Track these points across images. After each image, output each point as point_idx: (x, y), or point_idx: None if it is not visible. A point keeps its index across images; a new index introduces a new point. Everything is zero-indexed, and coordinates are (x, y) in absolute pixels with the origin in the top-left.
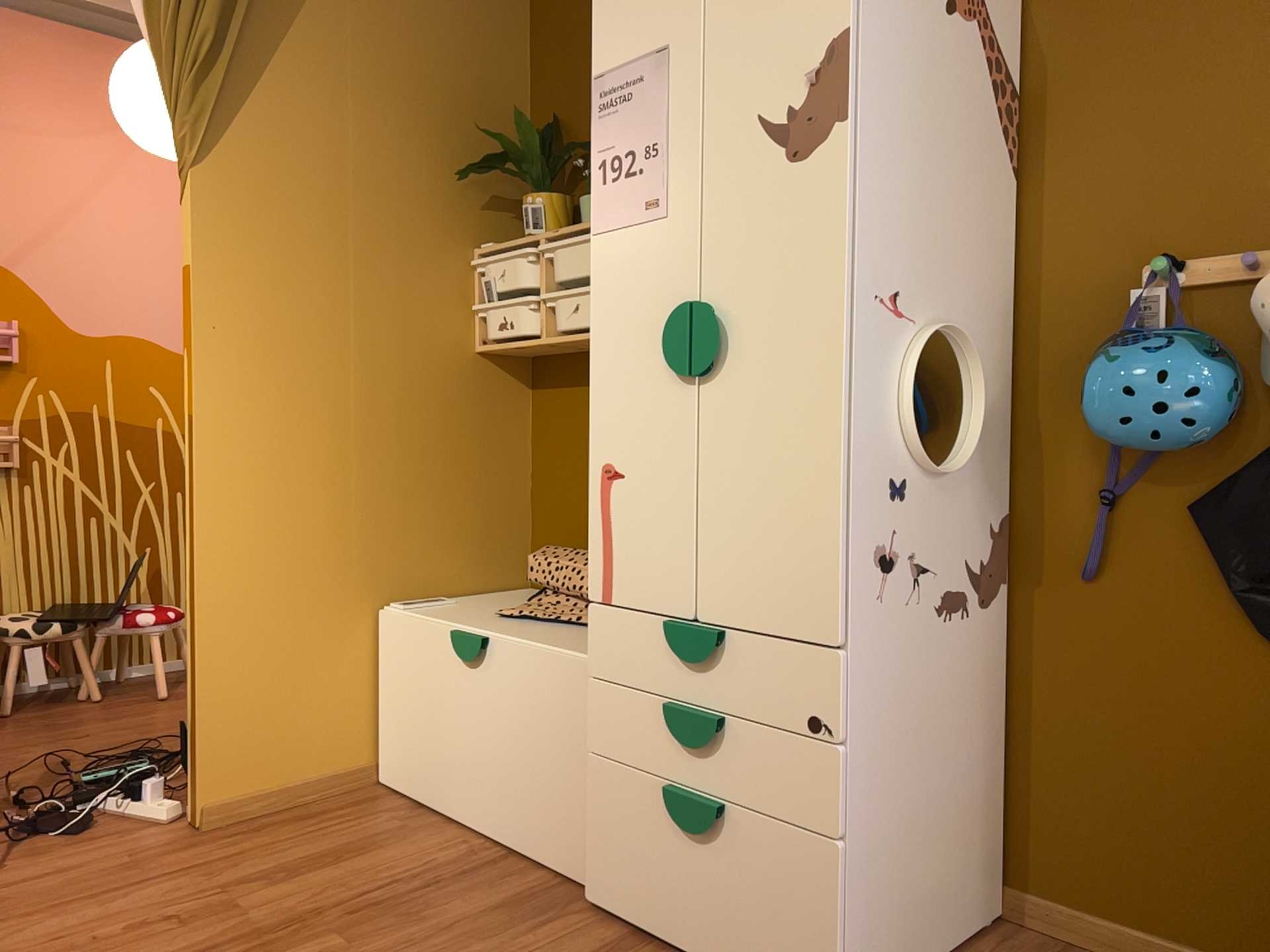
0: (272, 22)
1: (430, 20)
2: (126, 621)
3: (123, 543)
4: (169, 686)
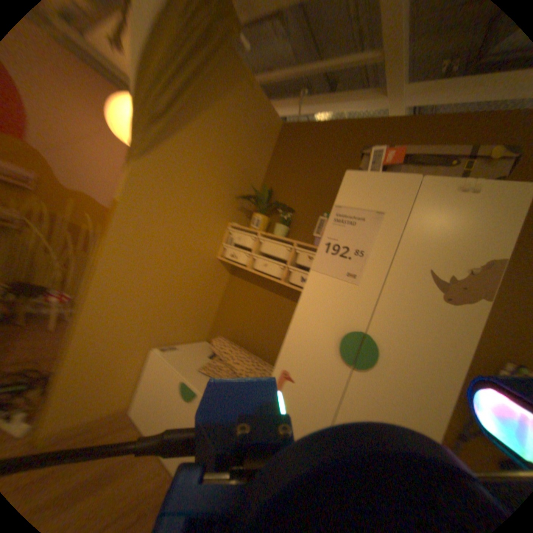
0: (188, 111)
1: (244, 137)
2: (42, 299)
3: (53, 265)
4: (54, 324)
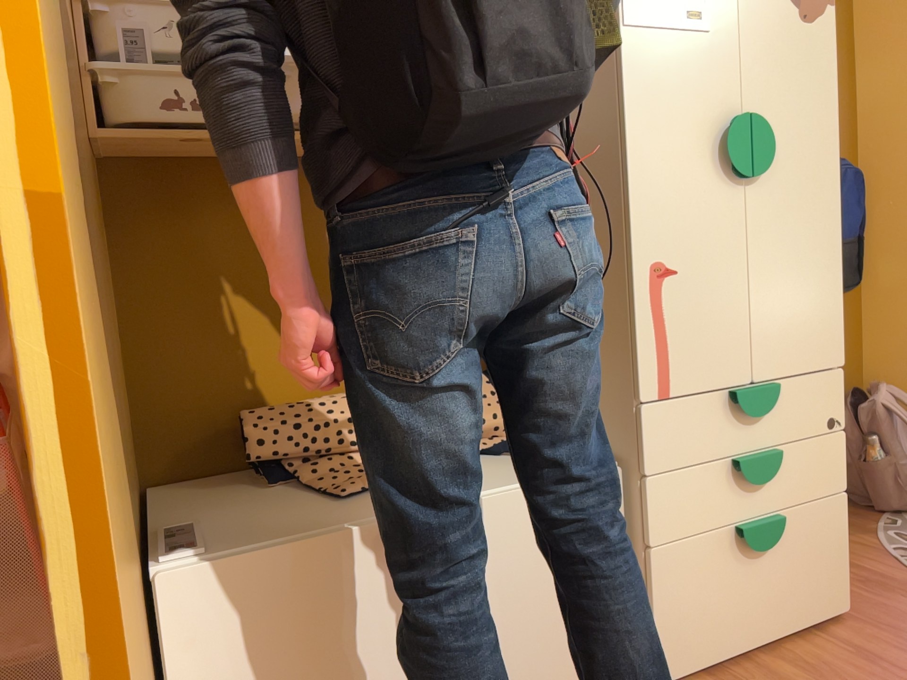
0: None
1: None
2: None
3: None
4: None
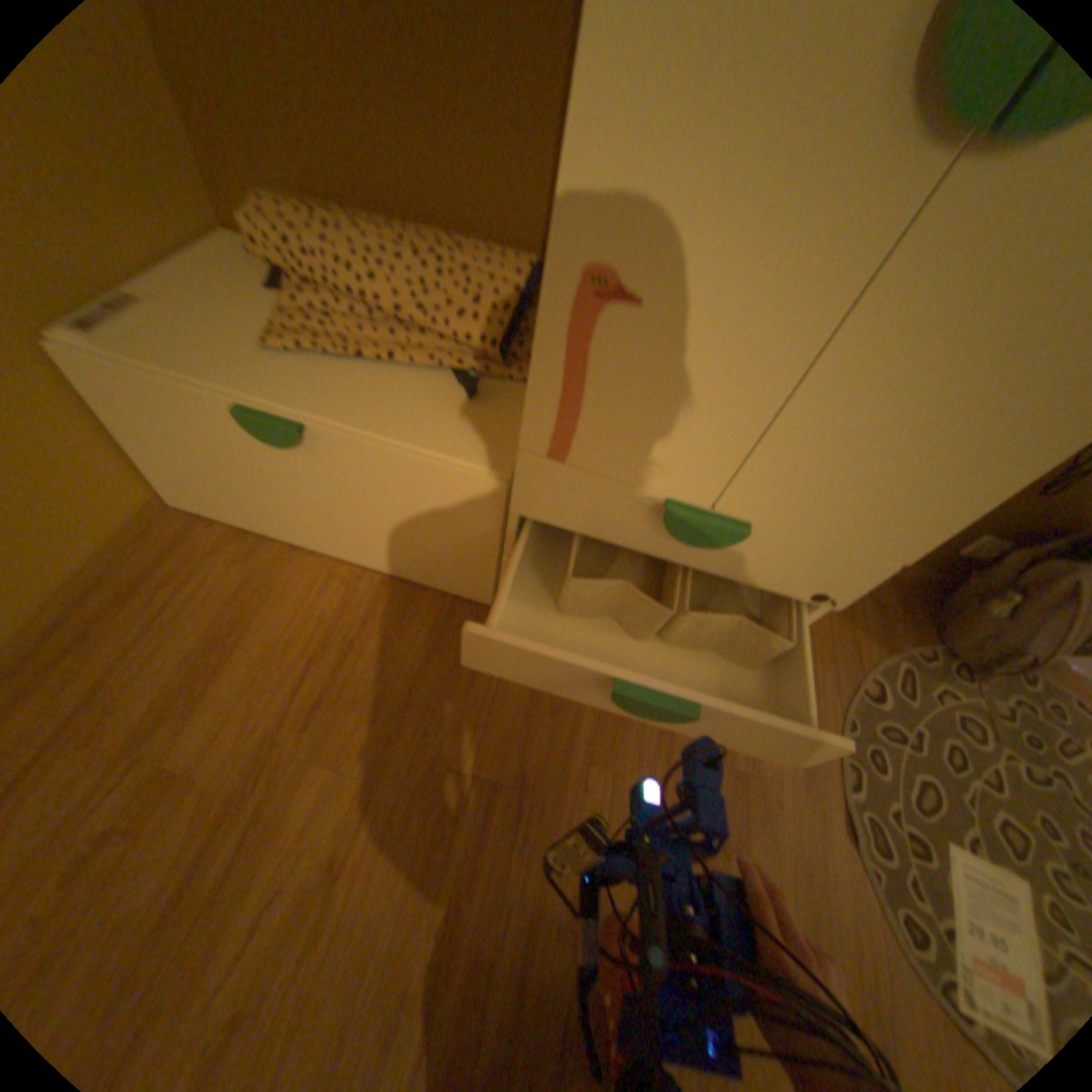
0: None
1: None
2: None
3: None
4: None
